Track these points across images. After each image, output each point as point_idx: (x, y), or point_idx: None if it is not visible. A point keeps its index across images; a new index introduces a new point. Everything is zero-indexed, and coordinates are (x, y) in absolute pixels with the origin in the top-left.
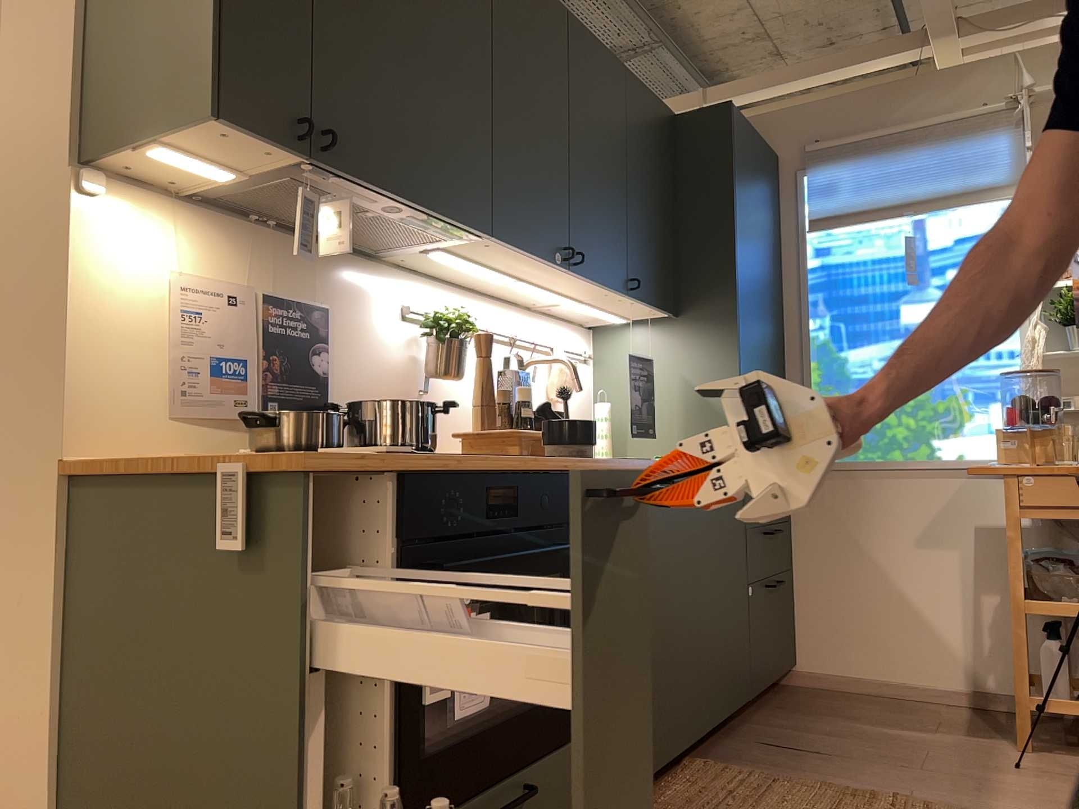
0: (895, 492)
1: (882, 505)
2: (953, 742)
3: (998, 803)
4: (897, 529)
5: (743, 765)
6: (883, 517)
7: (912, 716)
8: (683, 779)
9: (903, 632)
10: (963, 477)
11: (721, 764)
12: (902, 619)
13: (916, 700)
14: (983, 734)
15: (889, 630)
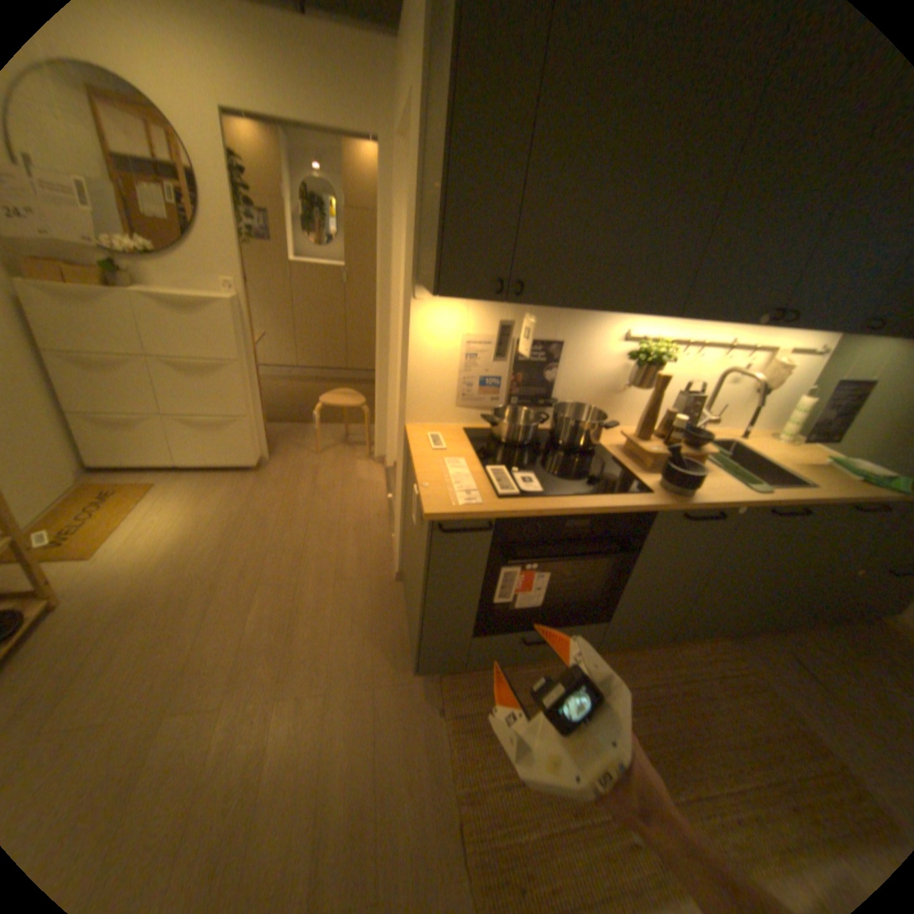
0: None
1: None
2: None
3: None
4: None
5: (758, 663)
6: None
7: None
8: (704, 648)
9: None
10: None
11: (743, 653)
12: None
13: None
14: None
15: None
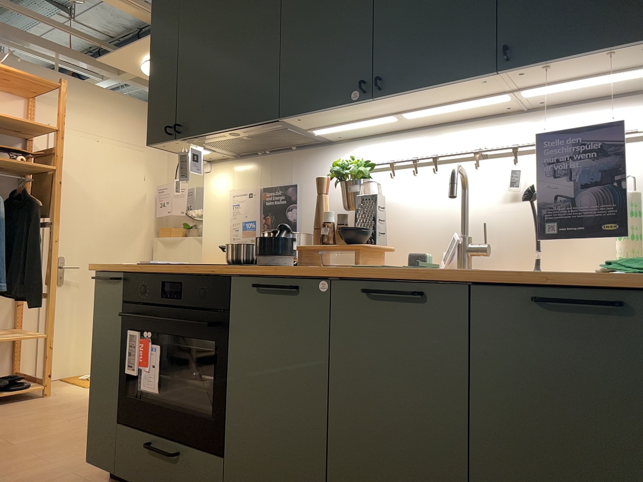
0: None
1: None
2: None
3: None
4: None
5: None
6: None
7: None
8: None
9: None
10: None
11: None
12: None
13: None
14: None
15: None
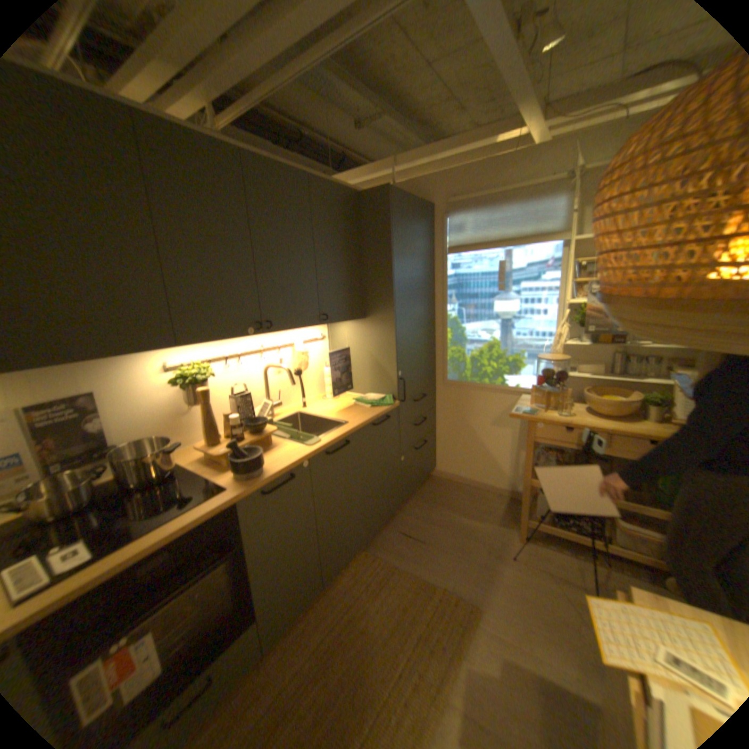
0: (484, 399)
1: (477, 404)
2: (490, 533)
3: (494, 598)
4: (484, 417)
5: (384, 556)
6: (477, 410)
7: (479, 507)
8: (349, 573)
9: (482, 462)
10: (518, 396)
11: (374, 555)
12: (483, 457)
13: (485, 492)
14: (507, 525)
15: (476, 461)
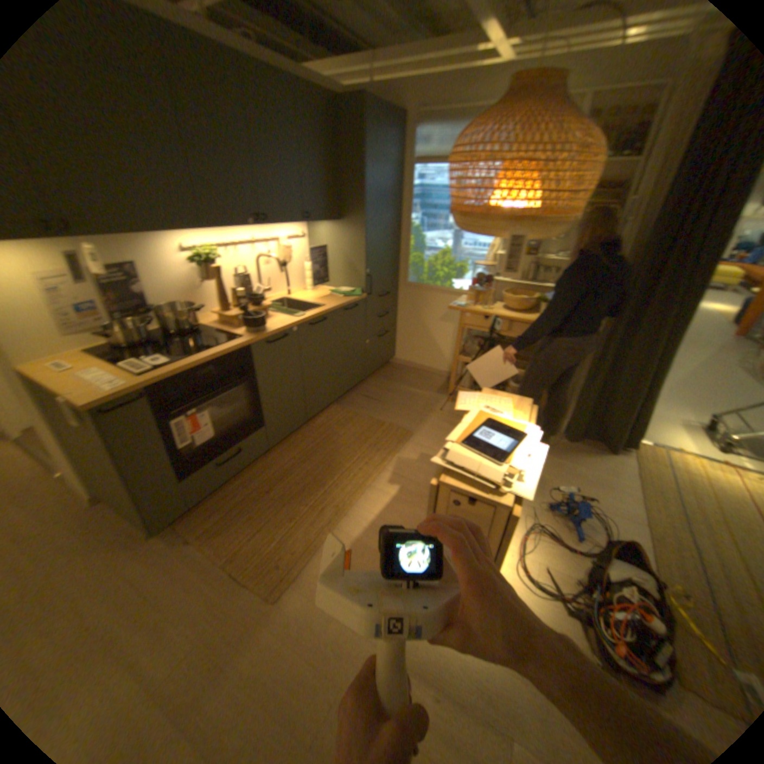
0: (435, 299)
1: (430, 304)
2: (428, 396)
3: (422, 428)
4: (434, 314)
5: (350, 407)
6: (430, 308)
7: (423, 382)
8: (325, 415)
9: (430, 351)
10: (460, 297)
11: (343, 407)
12: (431, 346)
13: (430, 374)
14: (441, 393)
15: (426, 350)
